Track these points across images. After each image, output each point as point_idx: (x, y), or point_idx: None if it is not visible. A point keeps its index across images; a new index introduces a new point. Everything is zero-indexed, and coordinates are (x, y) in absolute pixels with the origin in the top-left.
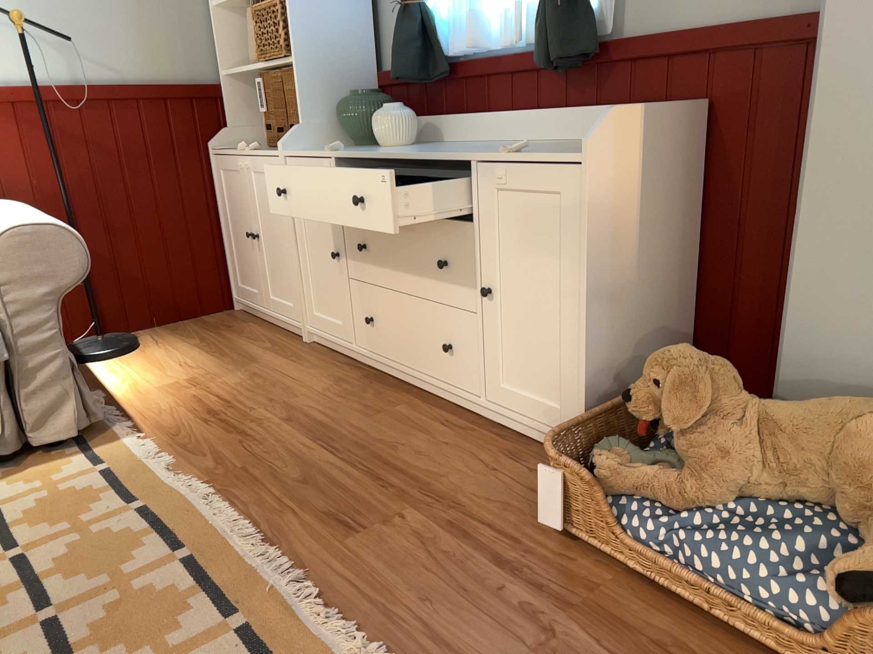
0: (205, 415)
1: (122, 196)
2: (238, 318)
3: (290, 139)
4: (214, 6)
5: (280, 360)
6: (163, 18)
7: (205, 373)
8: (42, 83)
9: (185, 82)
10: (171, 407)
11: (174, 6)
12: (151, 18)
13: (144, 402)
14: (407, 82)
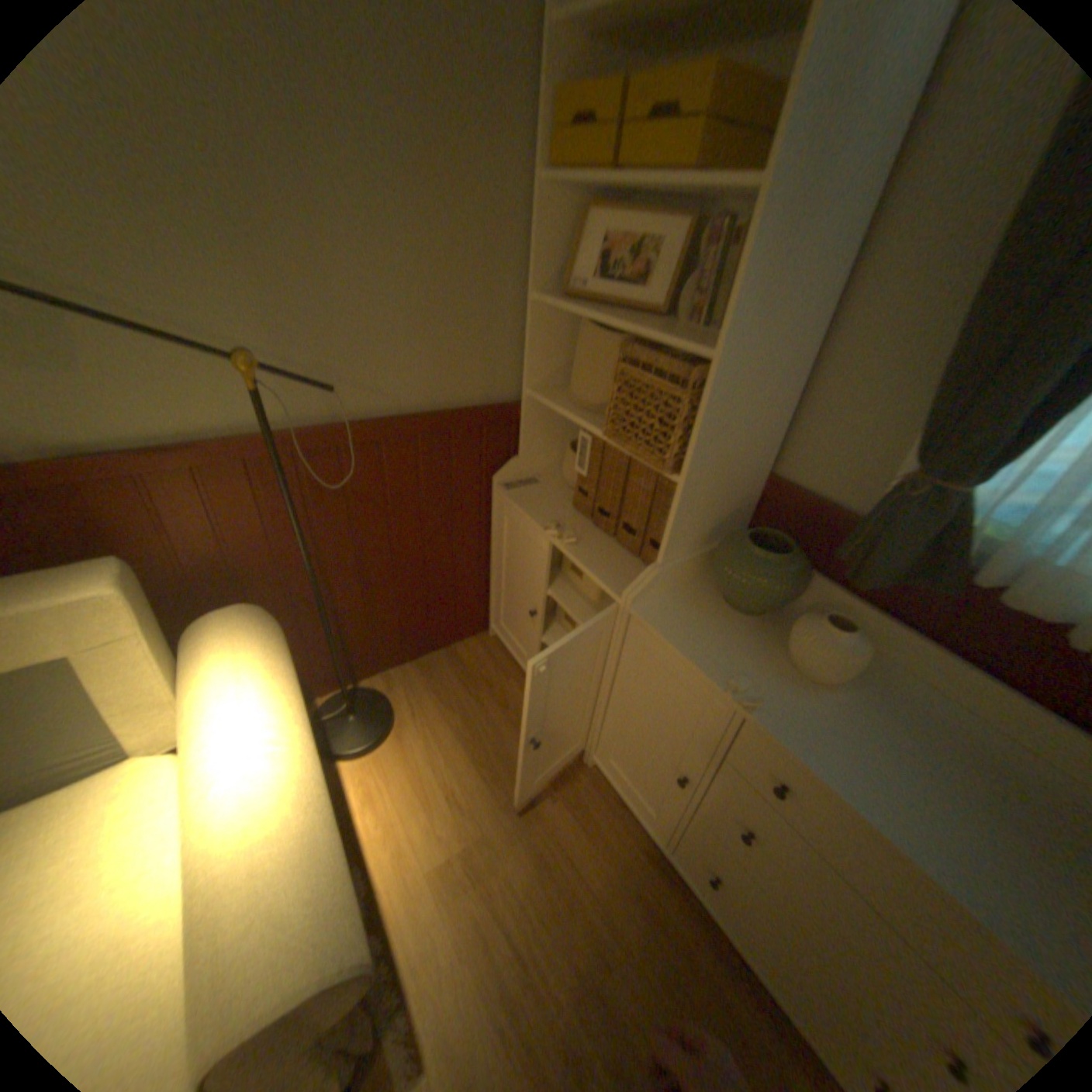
0: (500, 1013)
1: (382, 547)
2: (497, 662)
3: (645, 590)
4: (535, 294)
5: (566, 820)
6: (463, 311)
7: (480, 840)
8: (283, 421)
9: (478, 399)
10: (451, 962)
11: (479, 291)
12: (446, 311)
13: (415, 935)
14: (882, 590)
